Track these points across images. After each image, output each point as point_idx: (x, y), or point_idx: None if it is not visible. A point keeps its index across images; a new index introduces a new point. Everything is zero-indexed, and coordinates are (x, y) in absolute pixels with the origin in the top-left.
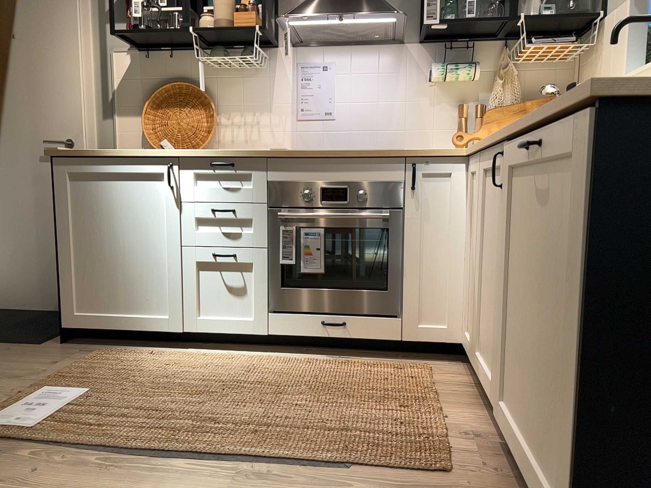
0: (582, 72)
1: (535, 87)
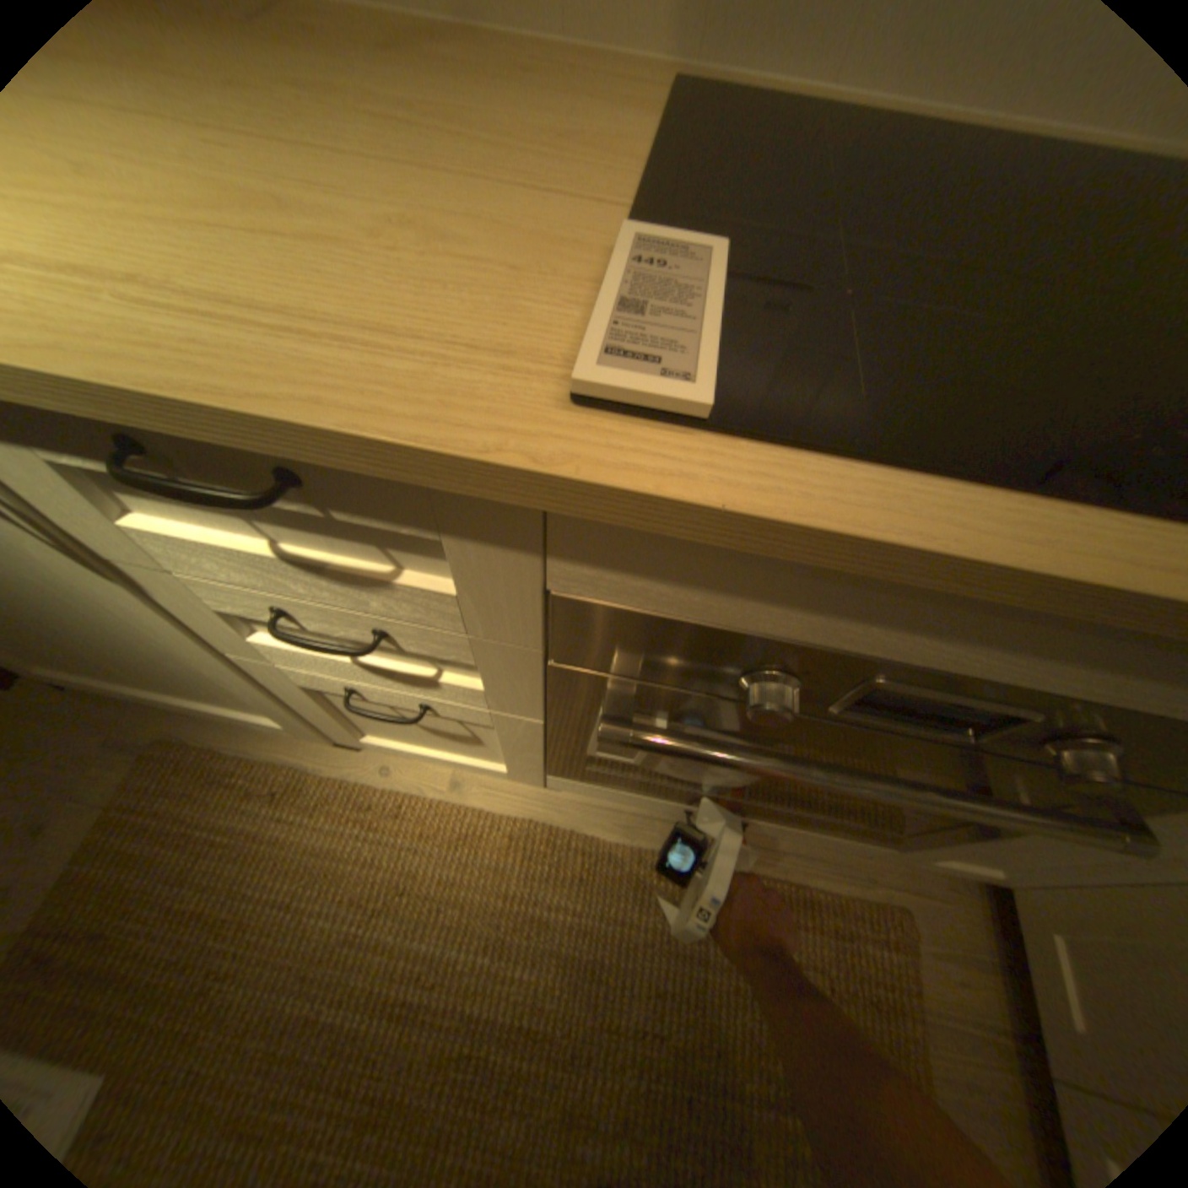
0: None
1: None
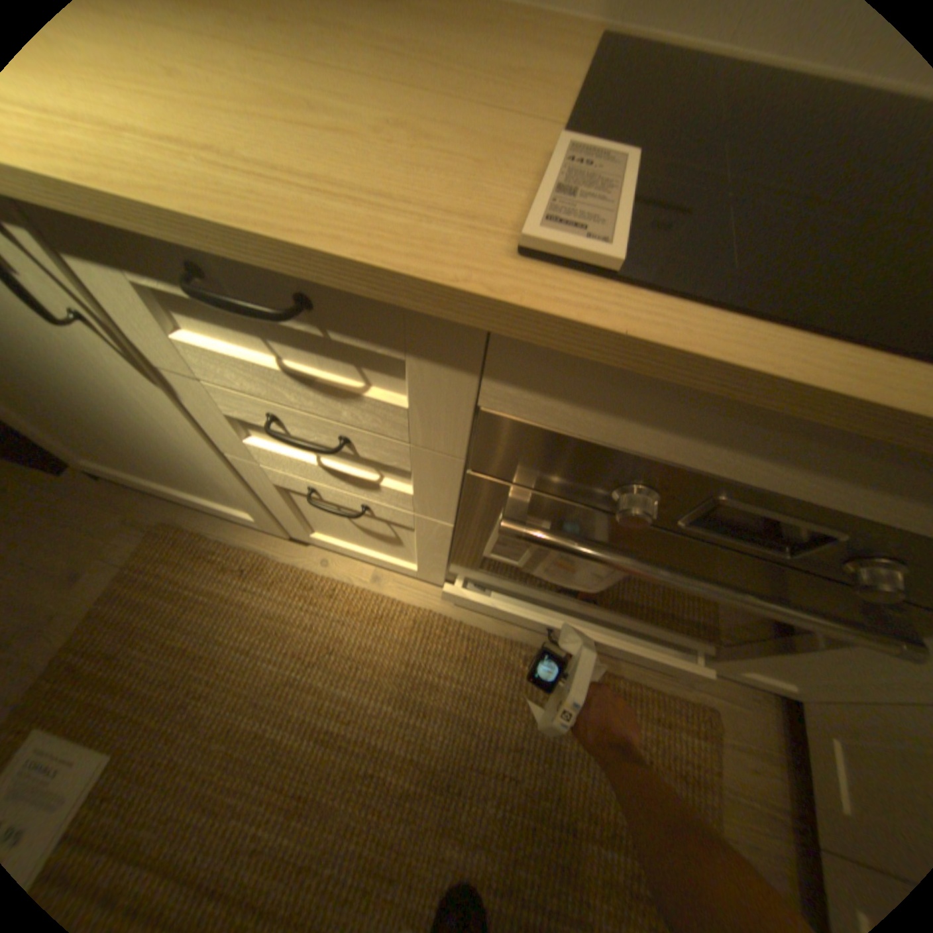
0: None
1: None
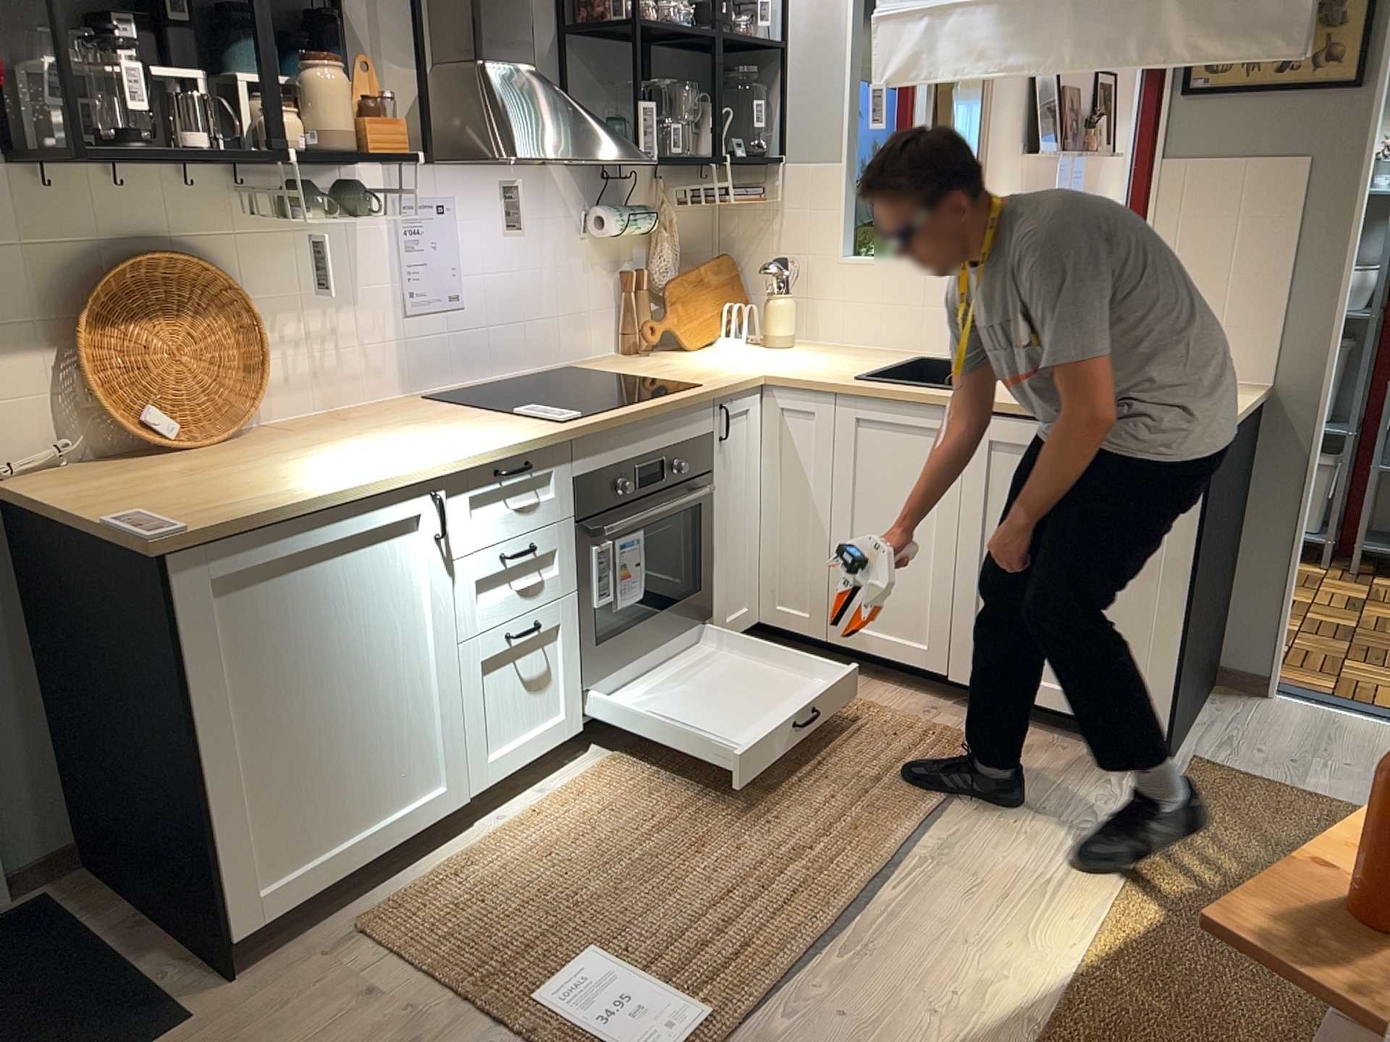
0: (738, 220)
1: (686, 236)
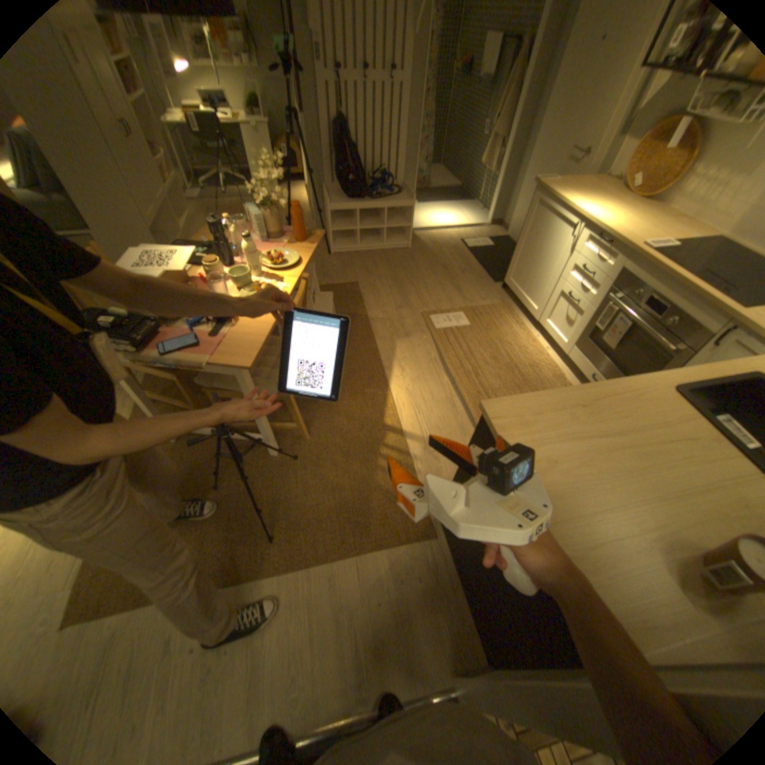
0: None
1: None
